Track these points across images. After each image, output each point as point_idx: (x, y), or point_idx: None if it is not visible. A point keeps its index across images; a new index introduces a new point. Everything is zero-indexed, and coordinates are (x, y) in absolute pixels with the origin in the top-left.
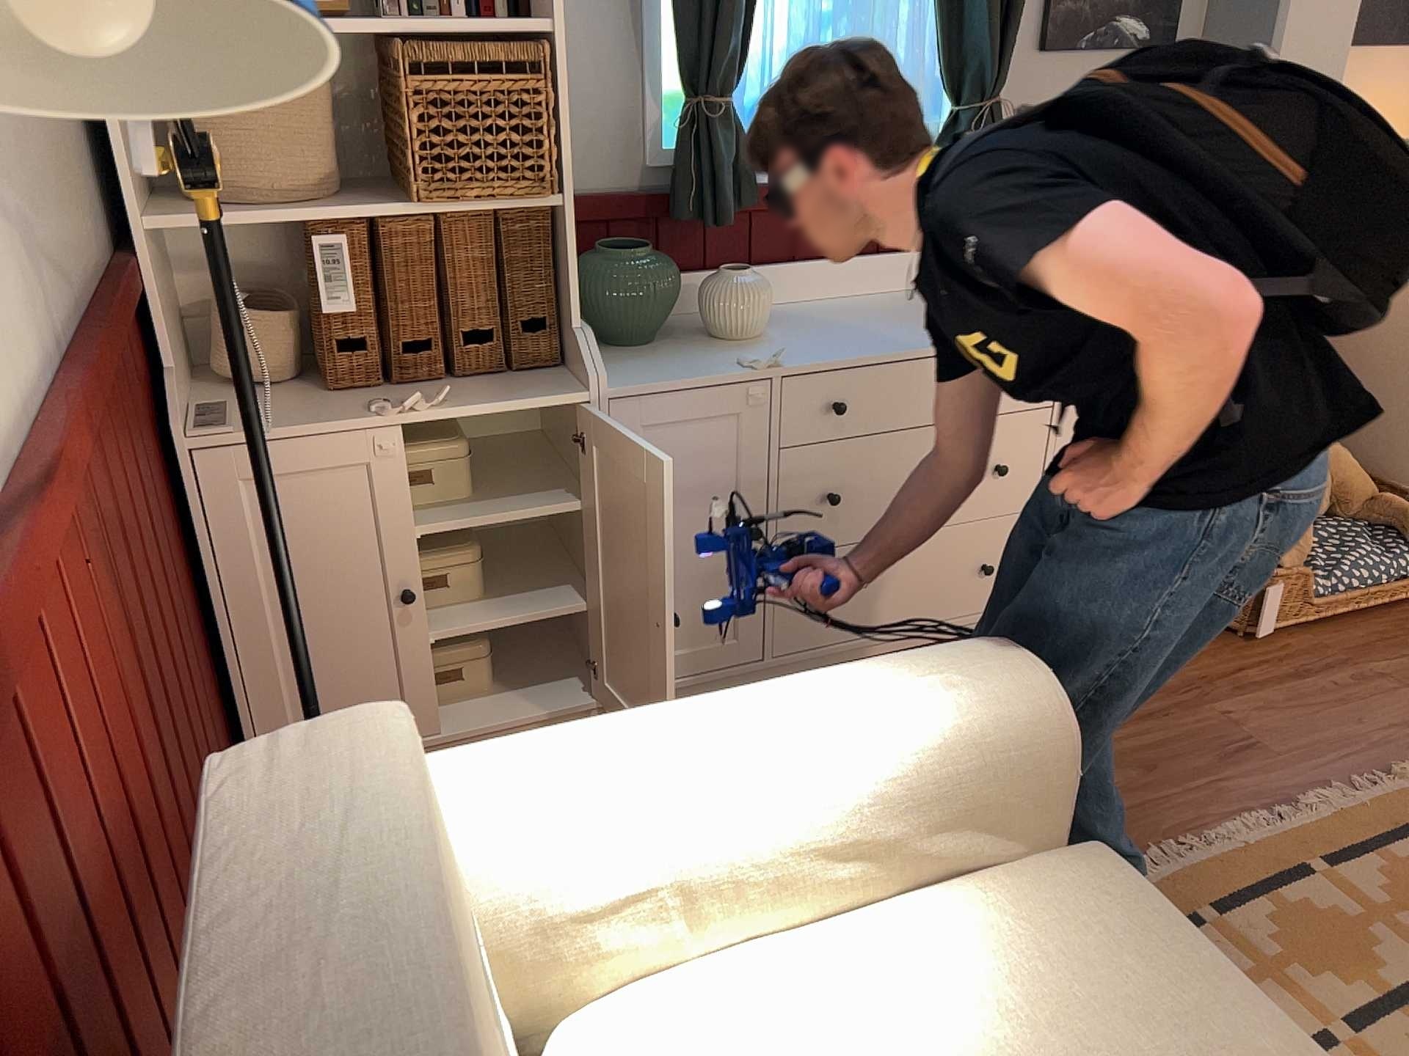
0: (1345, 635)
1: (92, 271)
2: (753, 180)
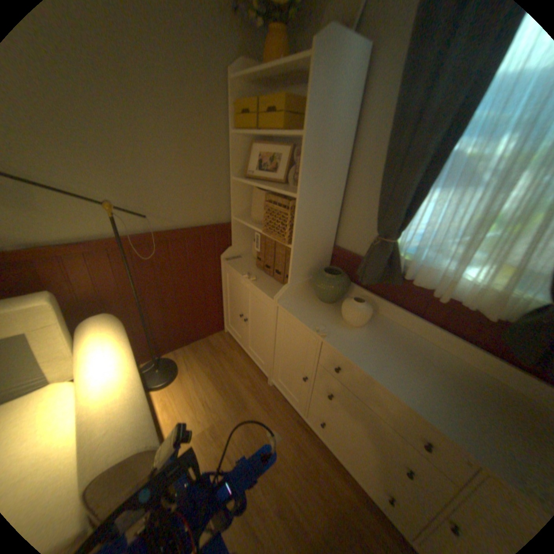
0: None
1: (205, 222)
2: (403, 275)
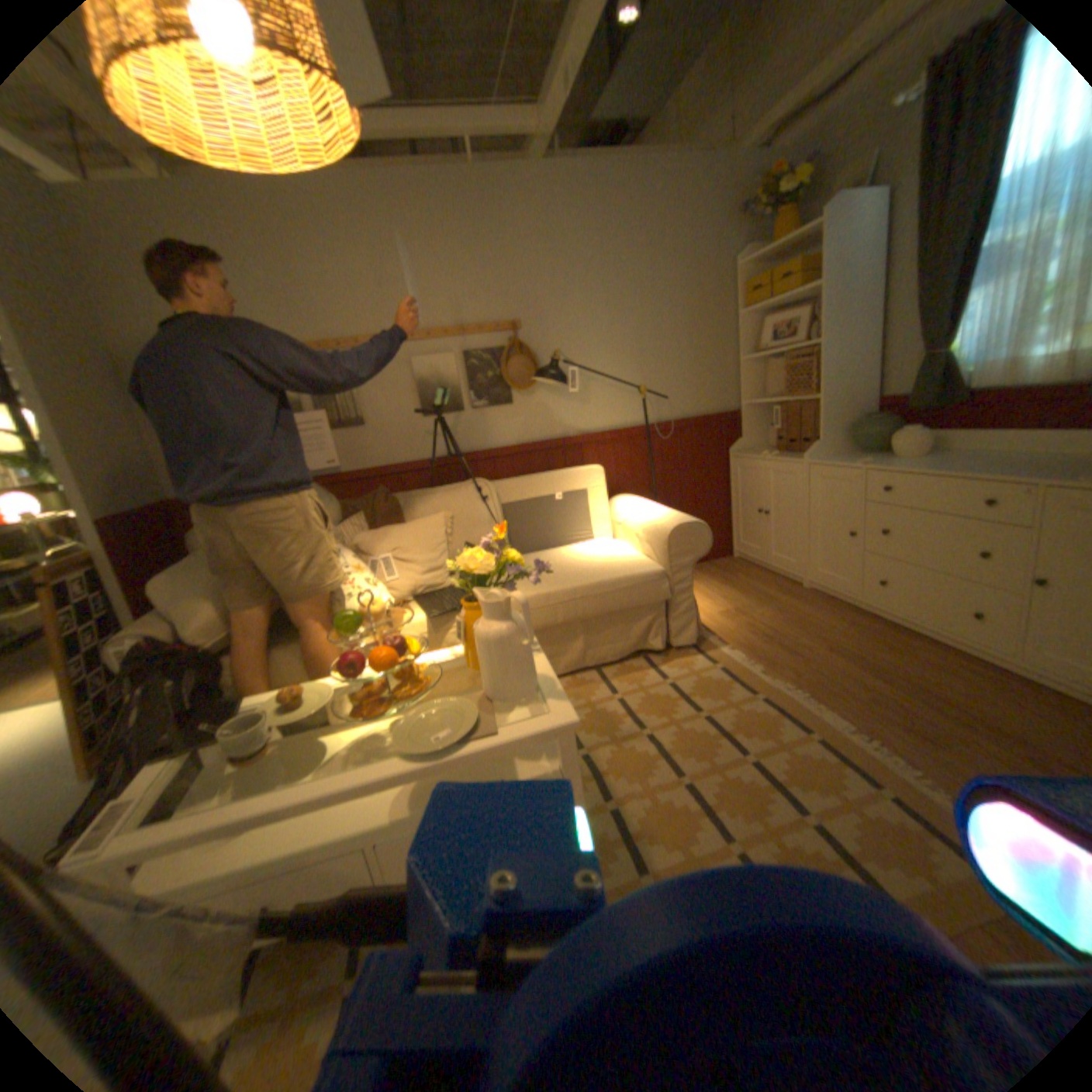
0: None
1: (711, 409)
2: (966, 386)
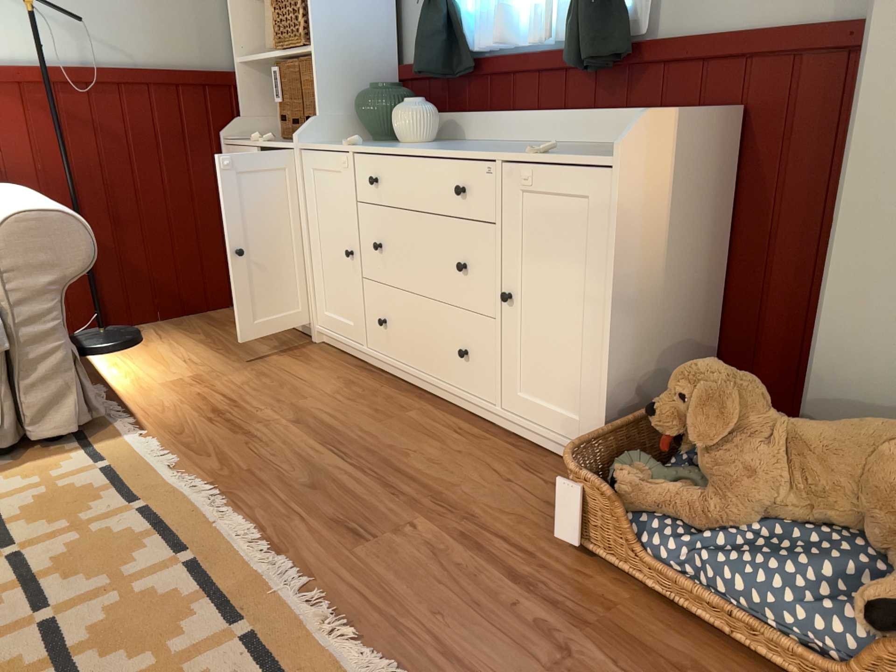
0: (663, 629)
1: (187, 68)
2: (468, 51)
